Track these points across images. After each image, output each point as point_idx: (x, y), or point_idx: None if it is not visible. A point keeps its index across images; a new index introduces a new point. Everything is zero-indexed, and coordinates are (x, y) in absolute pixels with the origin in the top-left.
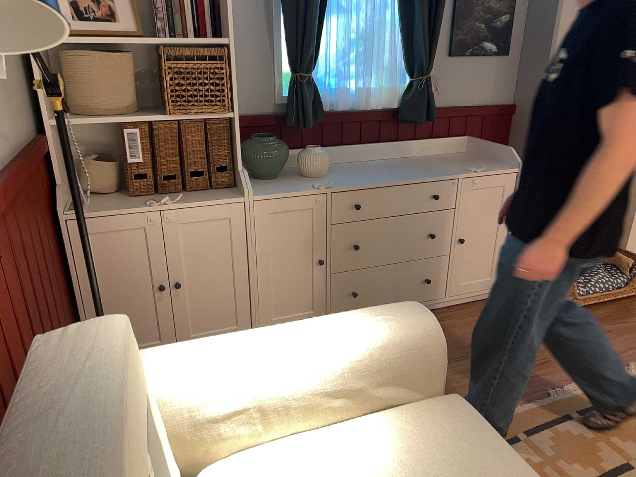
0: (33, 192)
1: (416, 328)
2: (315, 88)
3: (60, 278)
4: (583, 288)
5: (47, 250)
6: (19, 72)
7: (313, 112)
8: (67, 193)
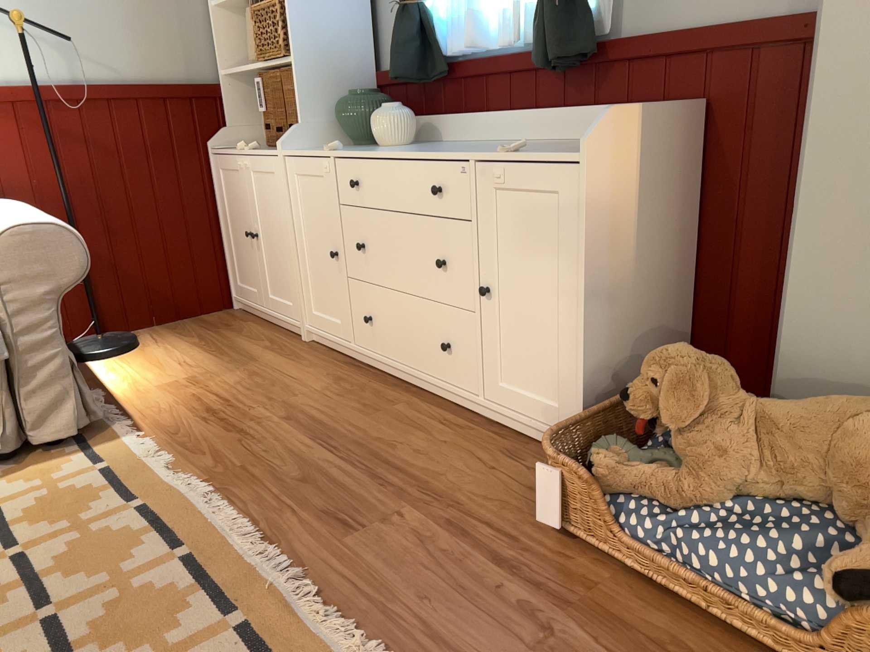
0: (157, 119)
1: (1, 229)
2: (423, 24)
3: (193, 198)
4: (663, 533)
5: (165, 166)
6: (200, 32)
7: (416, 58)
8: (242, 138)
